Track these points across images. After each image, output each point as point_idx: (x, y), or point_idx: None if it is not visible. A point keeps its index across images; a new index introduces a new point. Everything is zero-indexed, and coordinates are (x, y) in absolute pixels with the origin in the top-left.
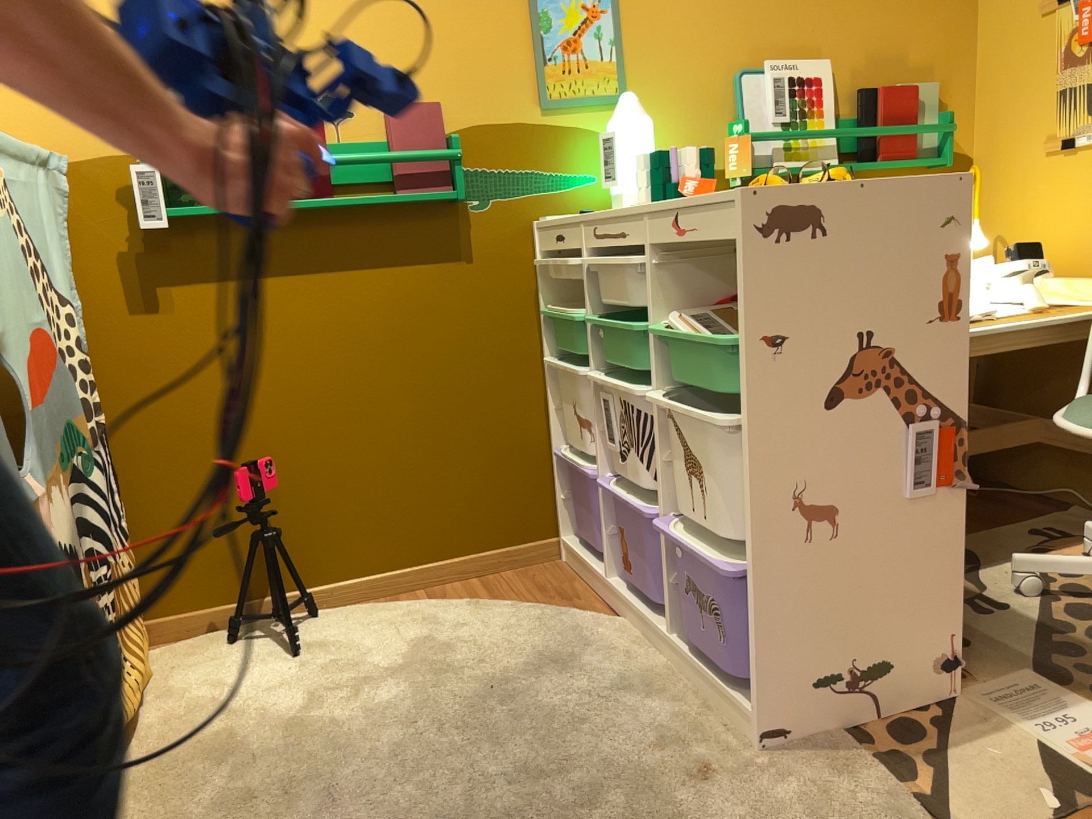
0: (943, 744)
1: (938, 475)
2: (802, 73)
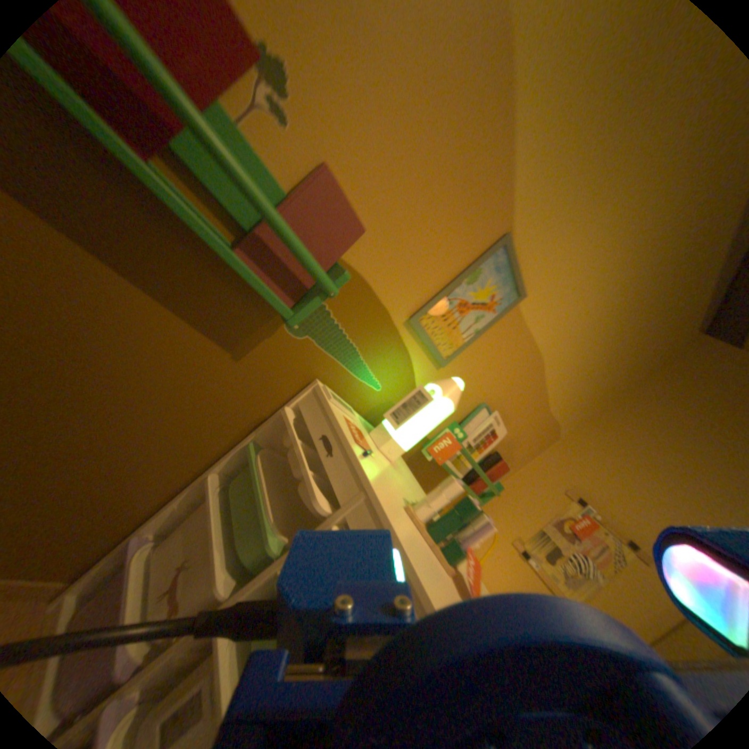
0: None
1: None
2: (499, 433)
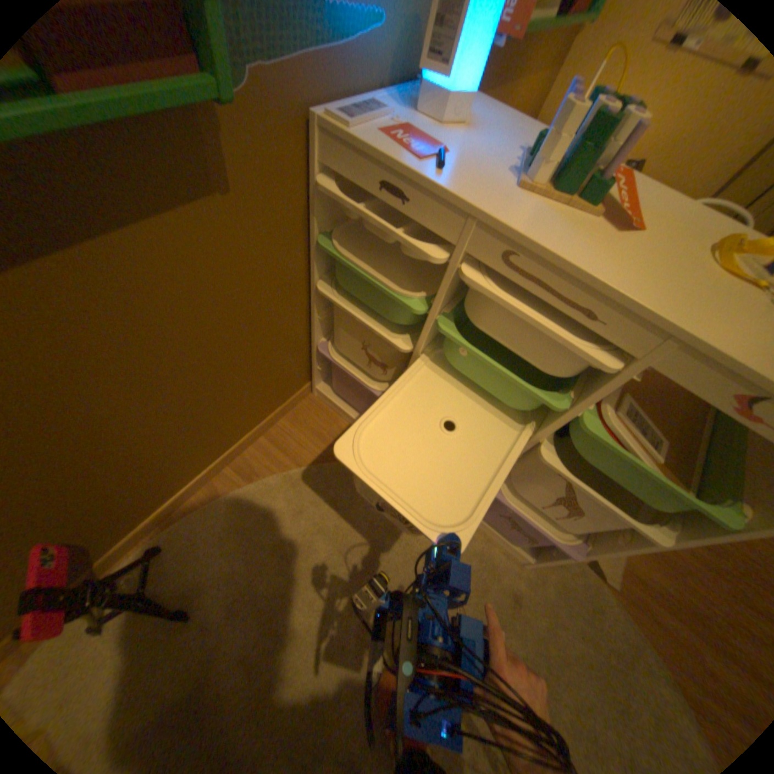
0: None
1: None
2: None
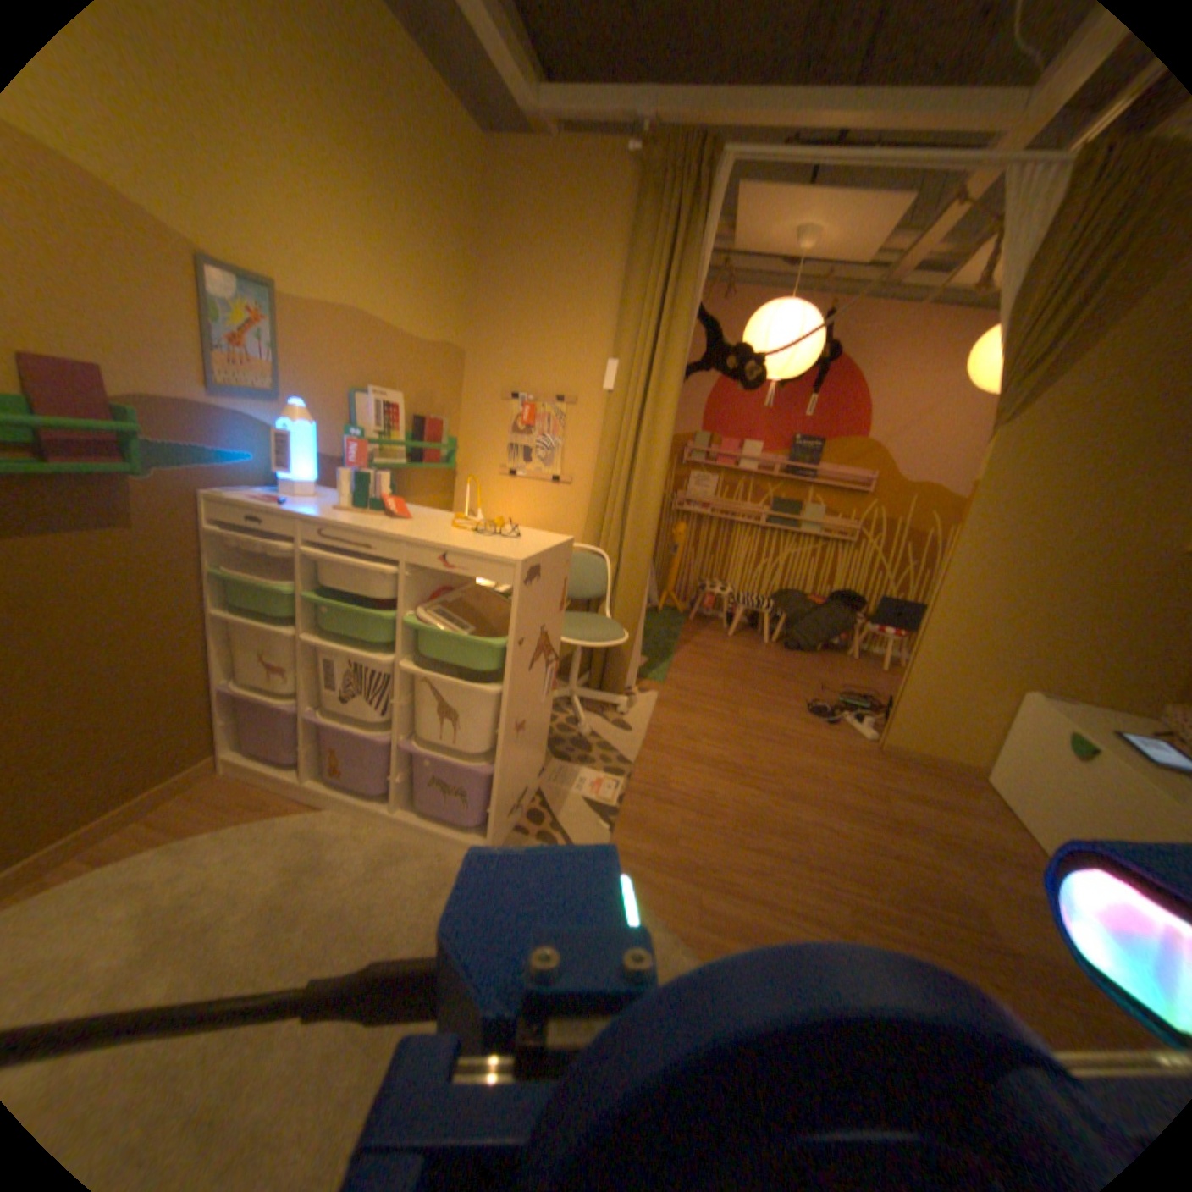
0: (552, 813)
1: (553, 685)
2: (390, 400)
